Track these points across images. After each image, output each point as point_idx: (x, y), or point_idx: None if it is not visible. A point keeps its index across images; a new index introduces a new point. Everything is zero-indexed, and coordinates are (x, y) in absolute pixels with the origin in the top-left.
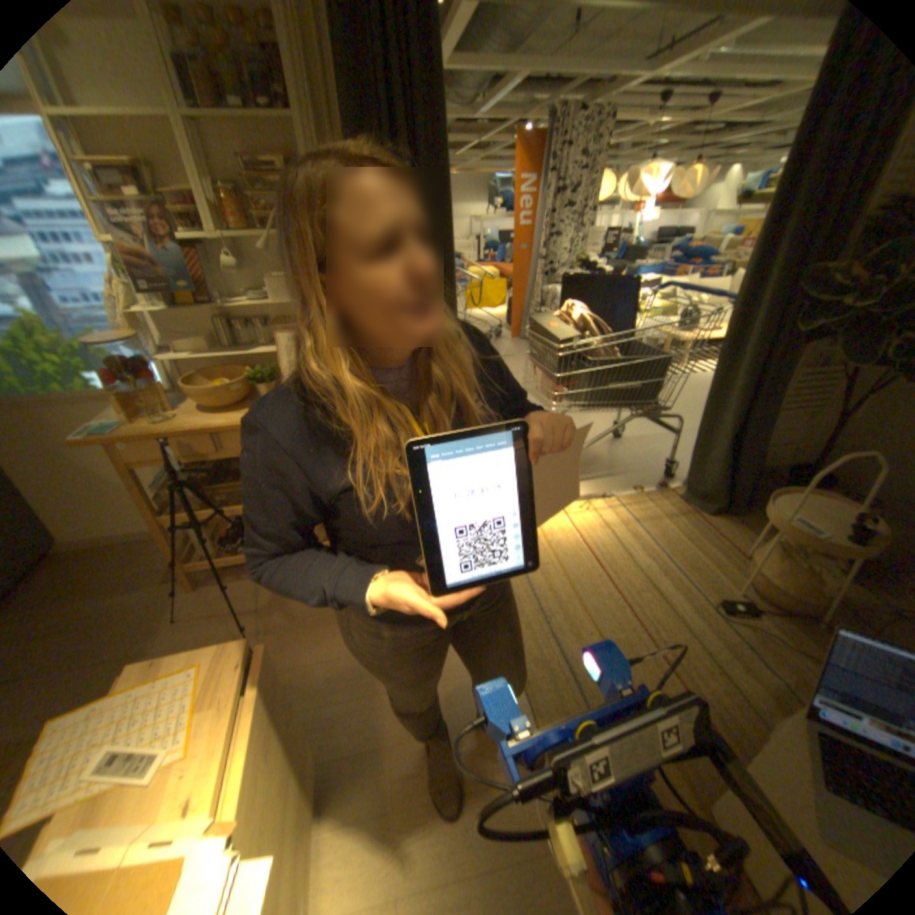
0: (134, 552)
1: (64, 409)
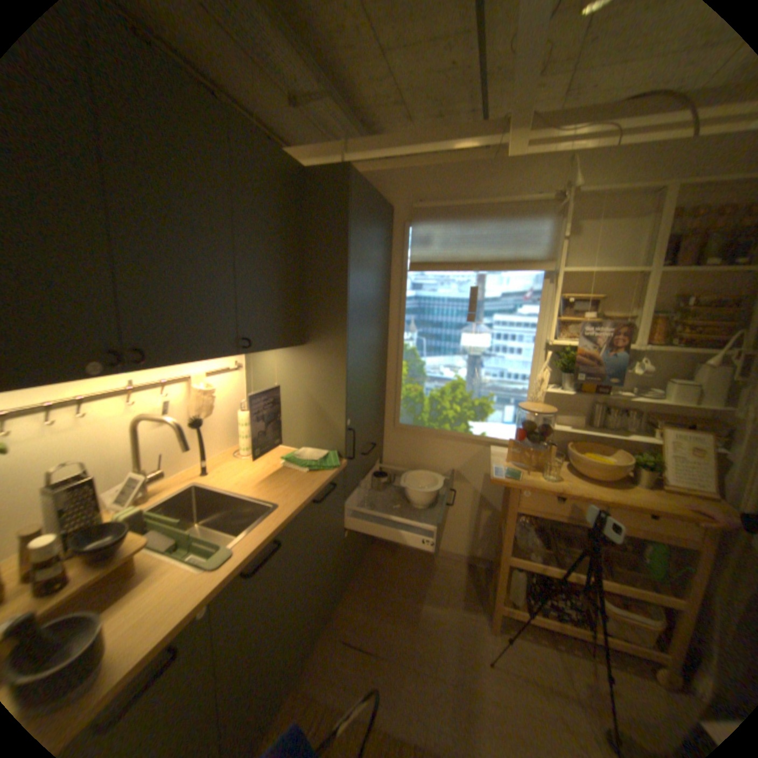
0: (430, 561)
1: (444, 441)
